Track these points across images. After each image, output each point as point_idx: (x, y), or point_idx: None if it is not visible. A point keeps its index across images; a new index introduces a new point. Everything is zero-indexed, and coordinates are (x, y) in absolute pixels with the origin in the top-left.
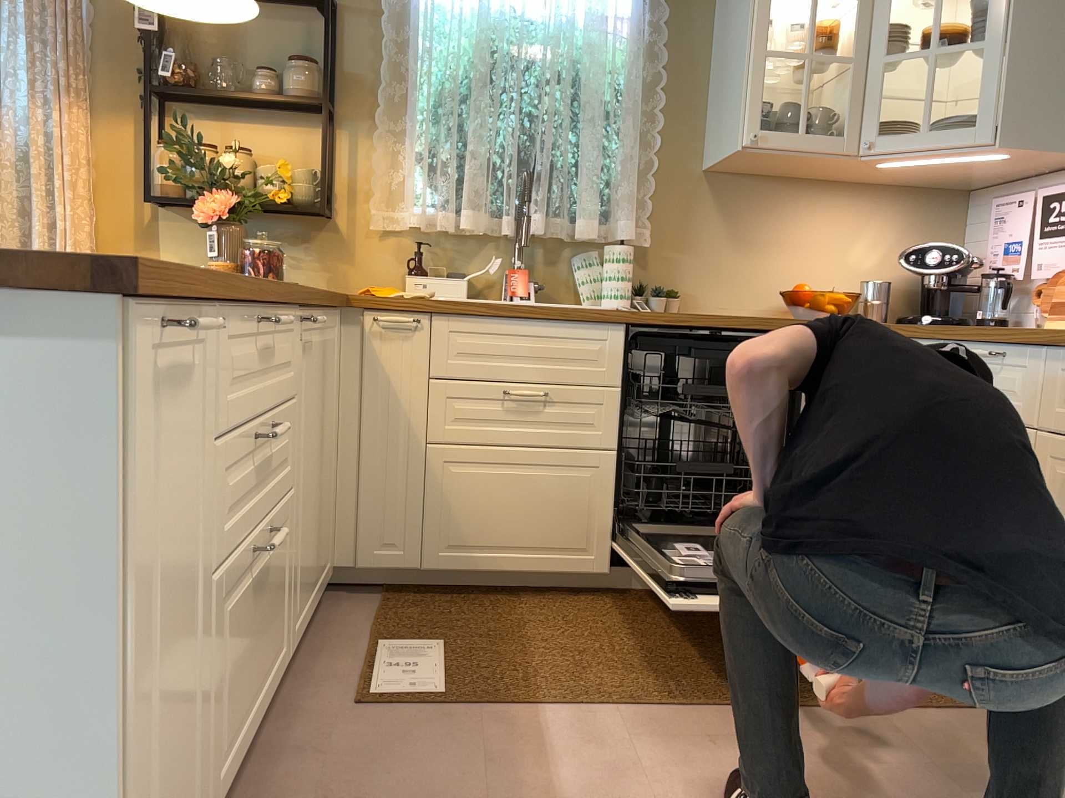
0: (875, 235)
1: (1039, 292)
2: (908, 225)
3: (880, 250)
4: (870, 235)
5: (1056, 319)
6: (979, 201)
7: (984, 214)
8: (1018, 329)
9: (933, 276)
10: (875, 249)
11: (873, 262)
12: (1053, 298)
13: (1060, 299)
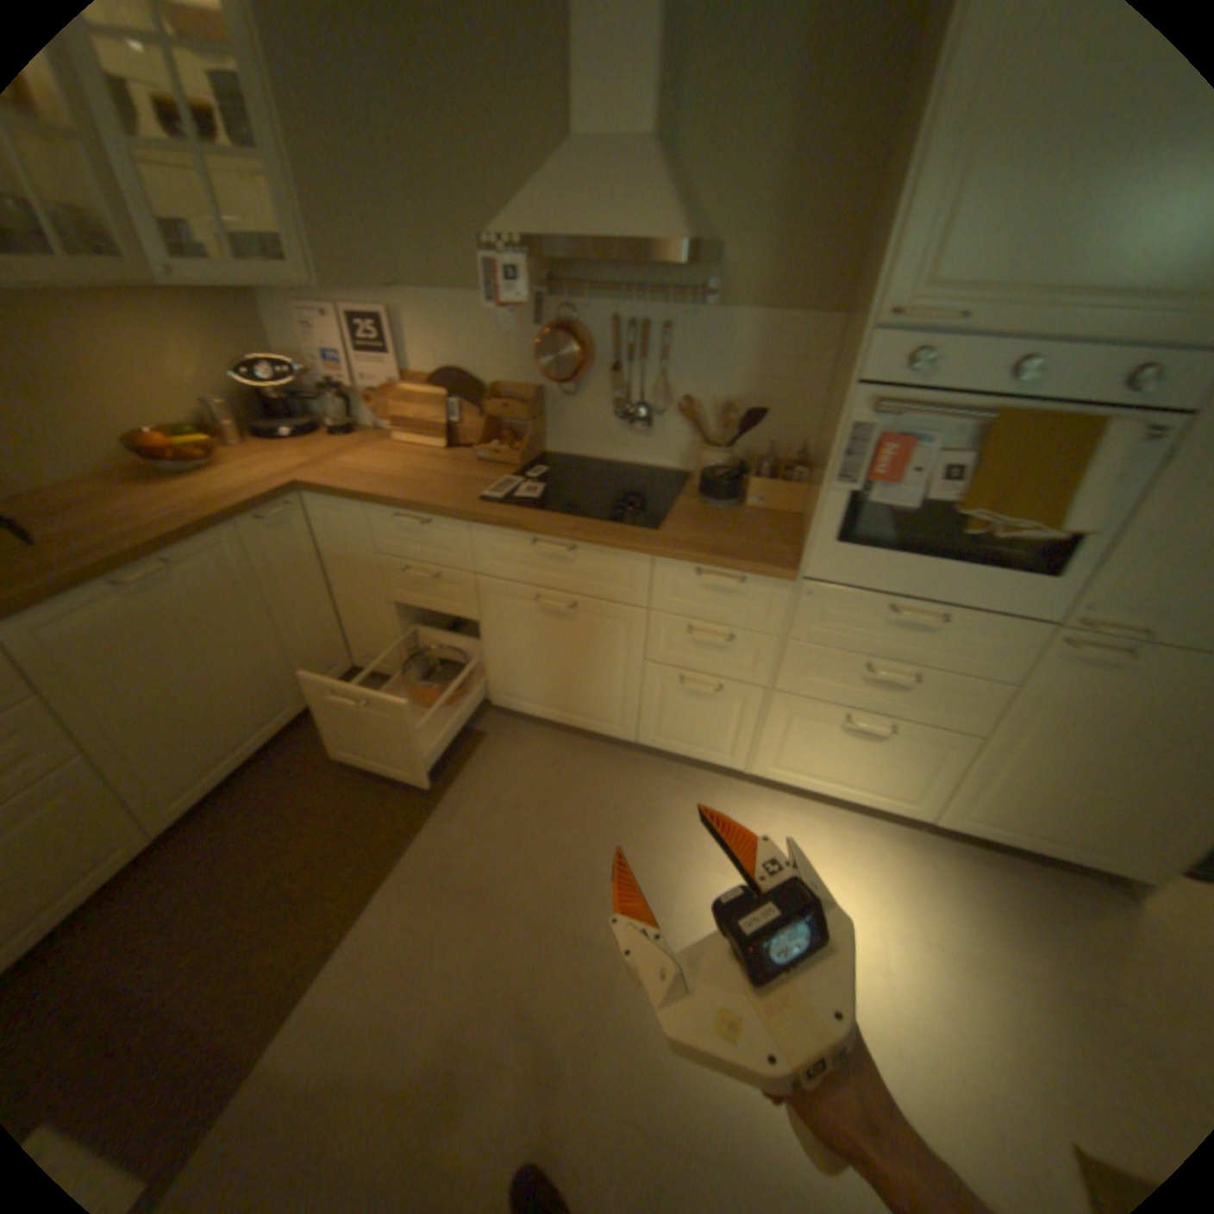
0: (178, 344)
1: (363, 399)
2: (205, 326)
3: (191, 359)
4: (171, 346)
5: (396, 433)
6: (260, 294)
7: (272, 309)
8: (423, 493)
9: (260, 384)
10: (184, 359)
11: (190, 375)
12: (382, 410)
13: (392, 415)
